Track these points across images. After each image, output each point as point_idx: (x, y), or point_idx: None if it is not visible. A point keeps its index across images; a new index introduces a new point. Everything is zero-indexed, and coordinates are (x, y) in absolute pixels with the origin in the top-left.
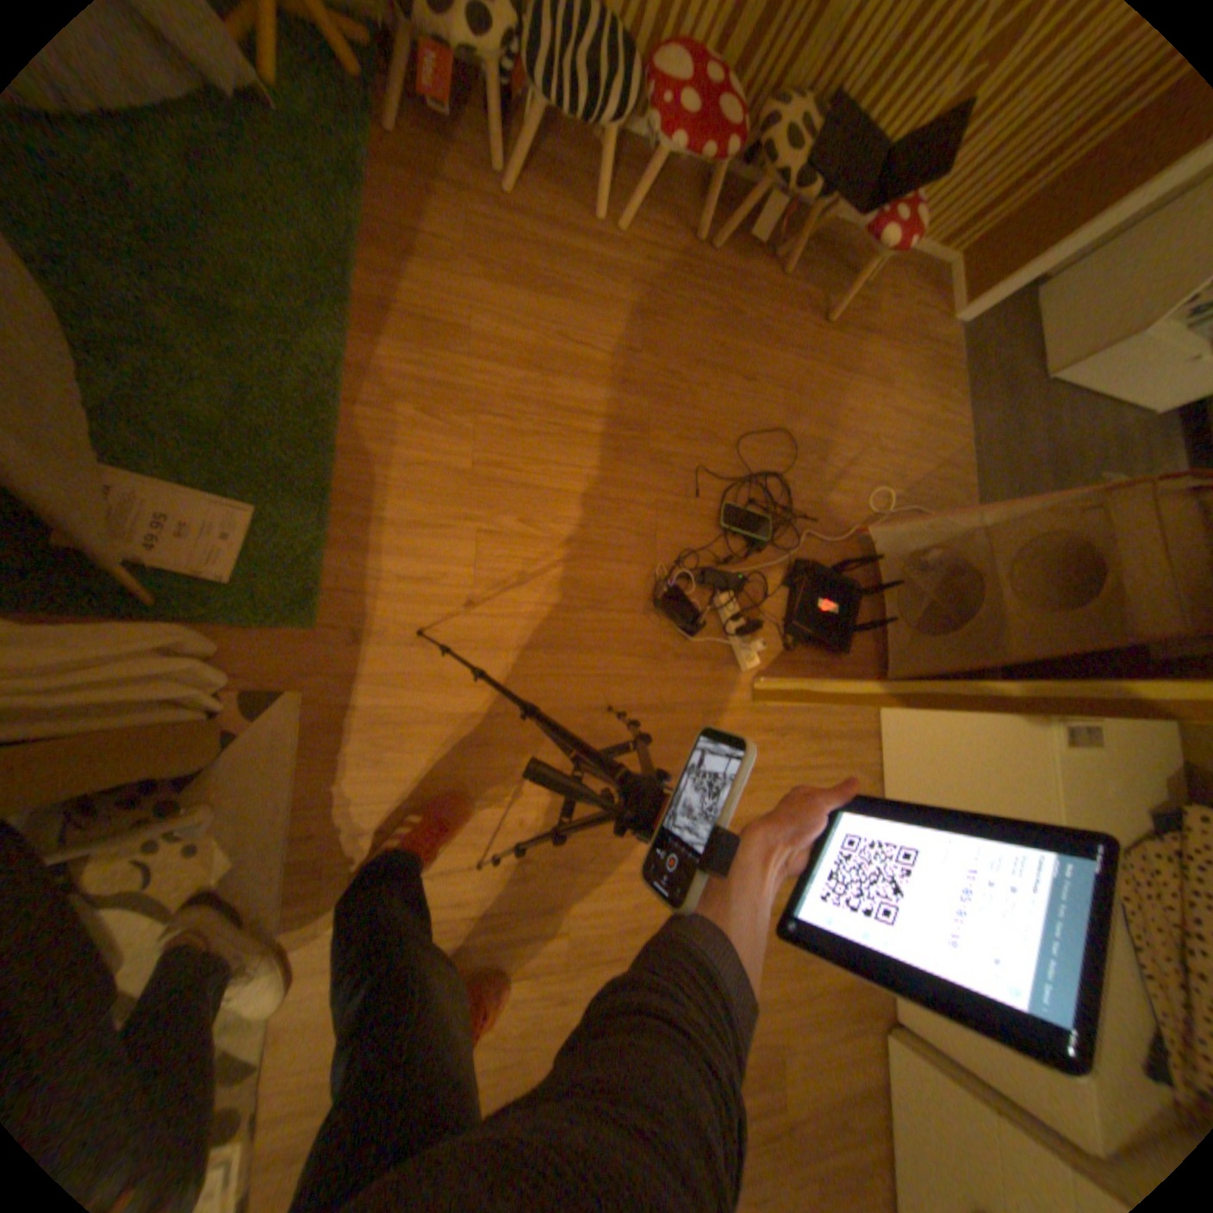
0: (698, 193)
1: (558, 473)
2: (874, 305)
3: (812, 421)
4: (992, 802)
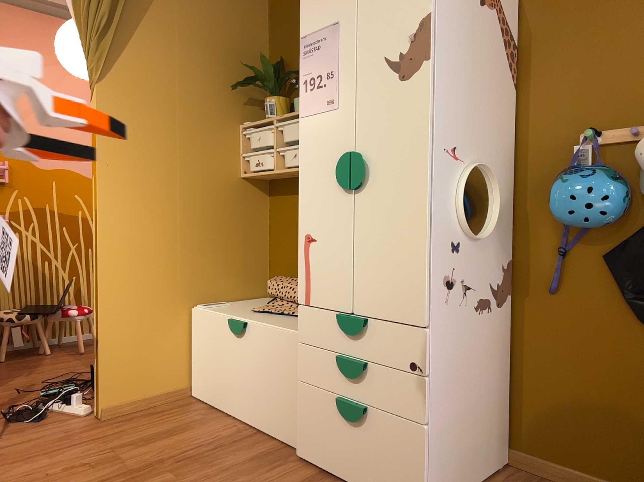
0: None
1: None
2: None
3: (86, 367)
4: (212, 343)
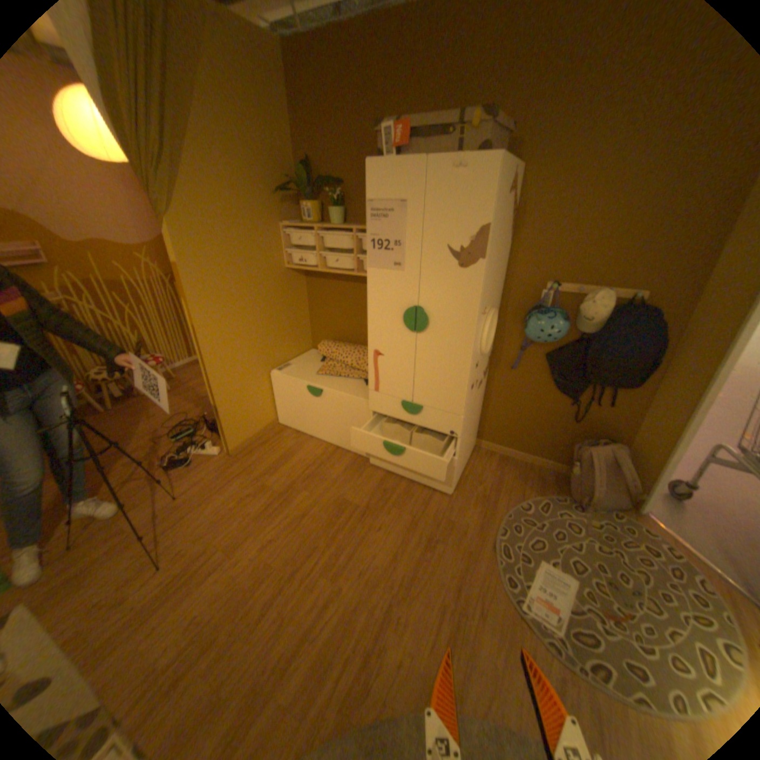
0: (91, 408)
1: (94, 481)
2: (181, 380)
3: (184, 407)
4: (293, 397)
